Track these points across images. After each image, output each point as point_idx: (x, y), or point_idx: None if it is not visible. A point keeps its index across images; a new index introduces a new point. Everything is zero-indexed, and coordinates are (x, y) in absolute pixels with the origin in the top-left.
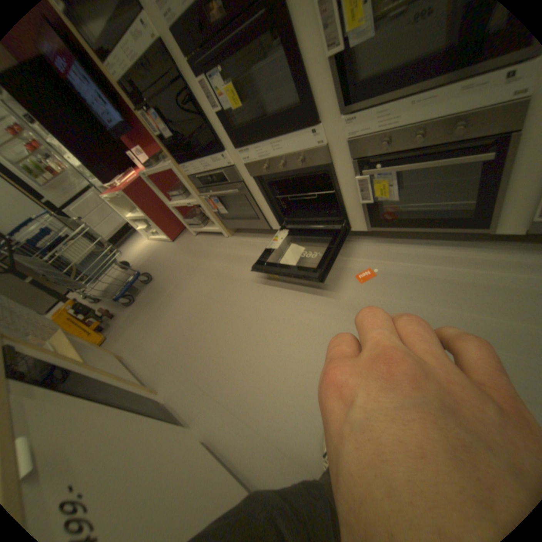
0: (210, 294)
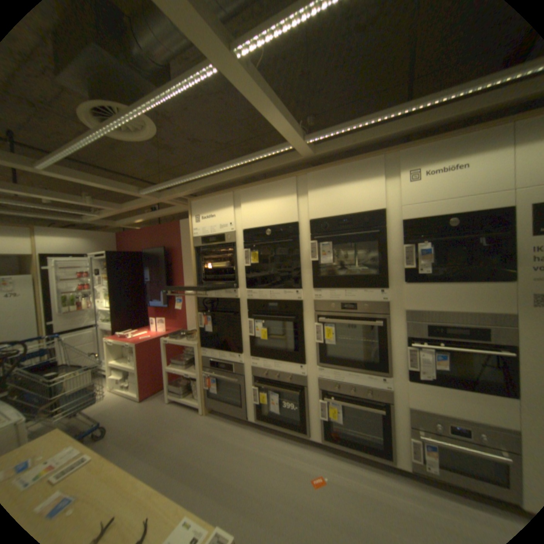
0: (172, 472)
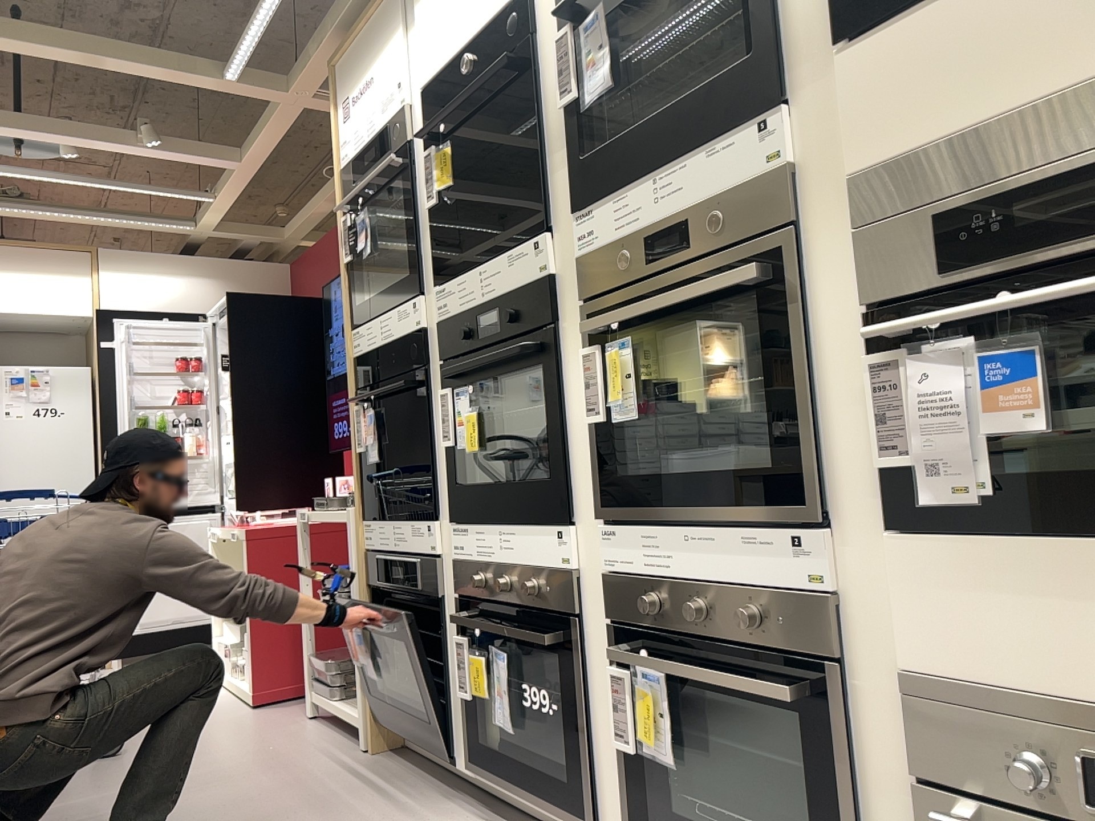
0: None
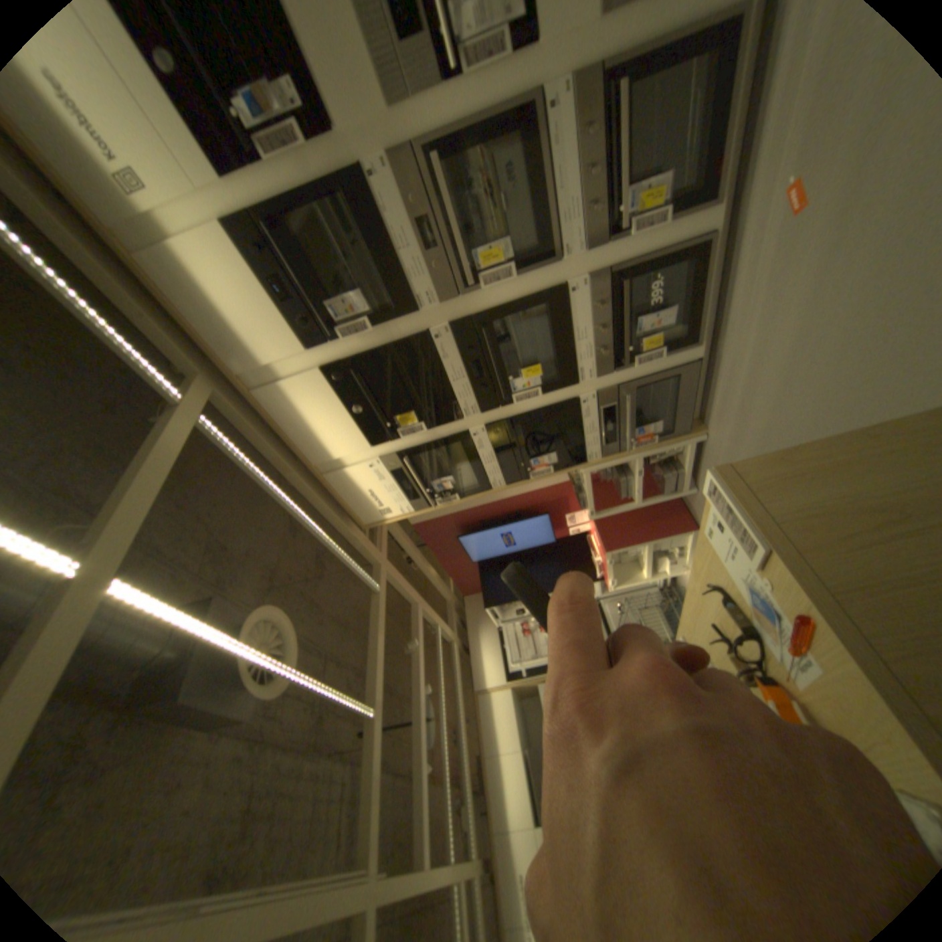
0: None
